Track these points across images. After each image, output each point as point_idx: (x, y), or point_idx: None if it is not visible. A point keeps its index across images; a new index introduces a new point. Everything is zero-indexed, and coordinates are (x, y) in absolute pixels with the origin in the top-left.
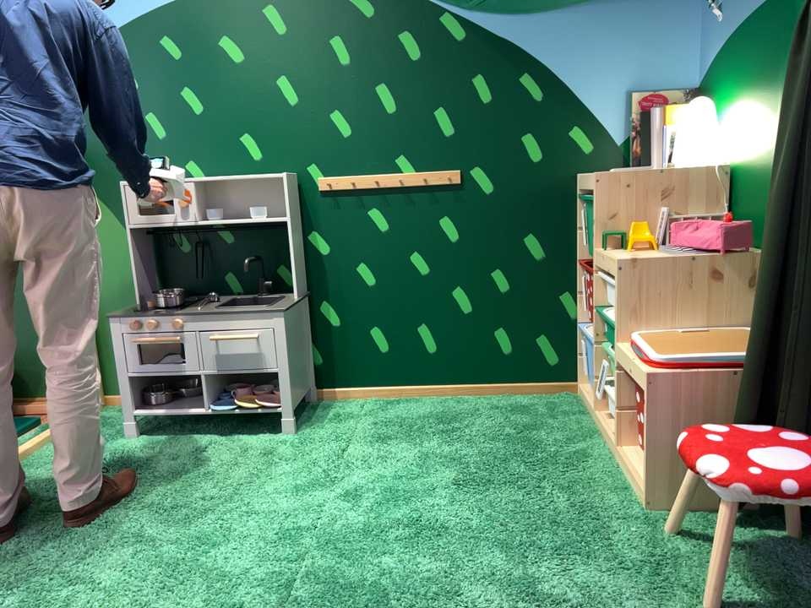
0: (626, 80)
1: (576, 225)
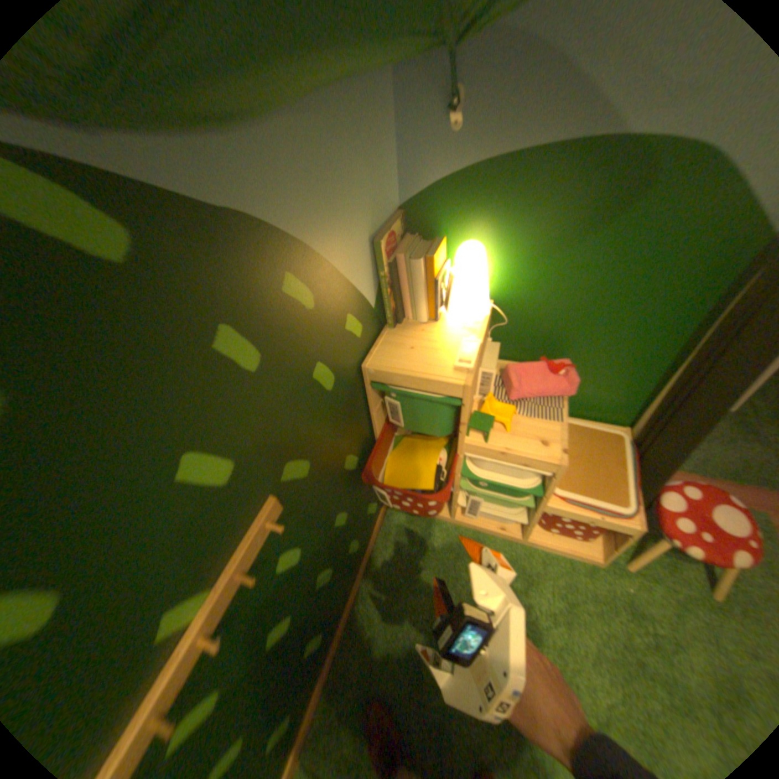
0: (370, 222)
1: (370, 409)
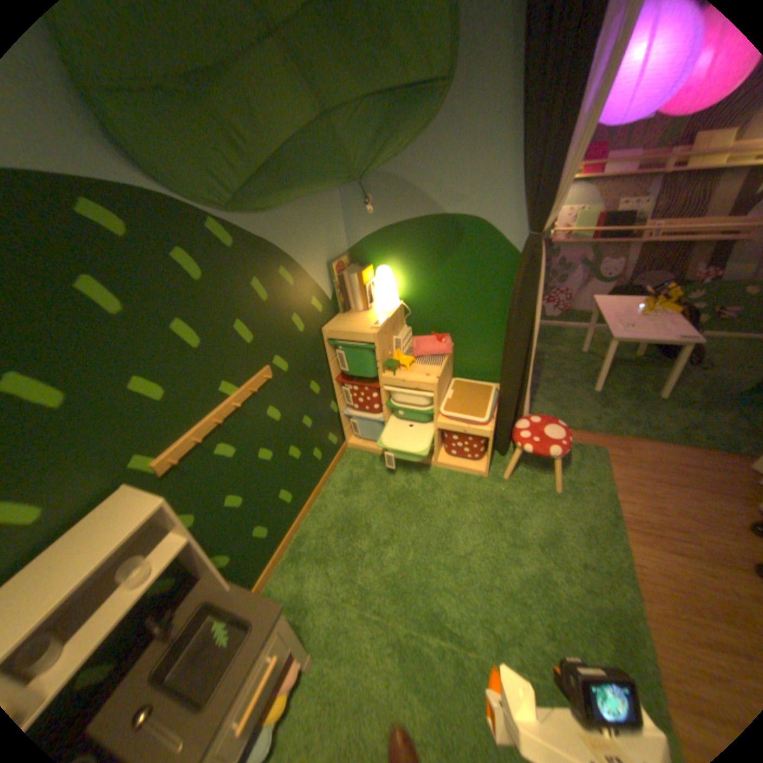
0: (325, 255)
1: (328, 360)
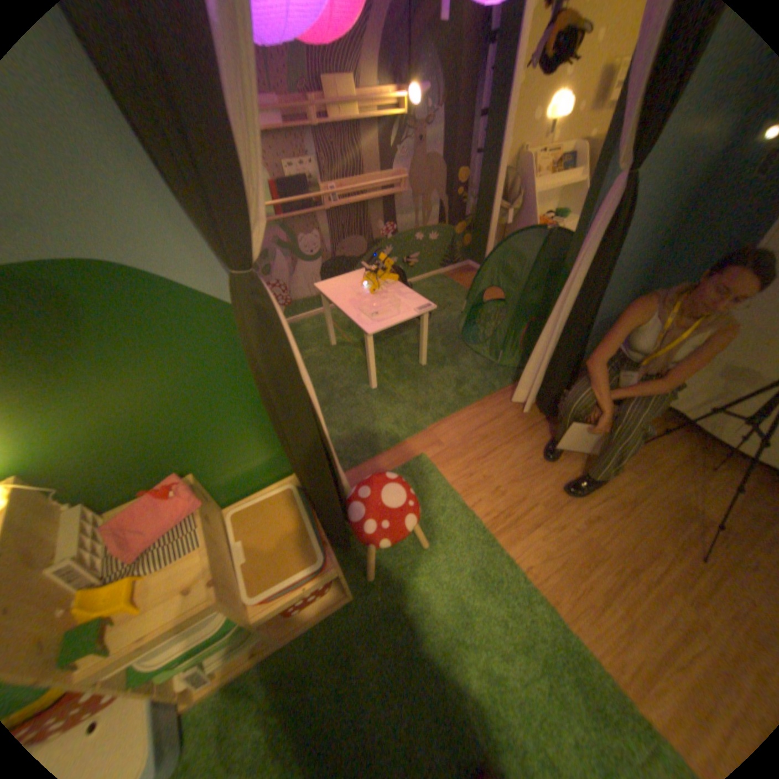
0: None
1: None
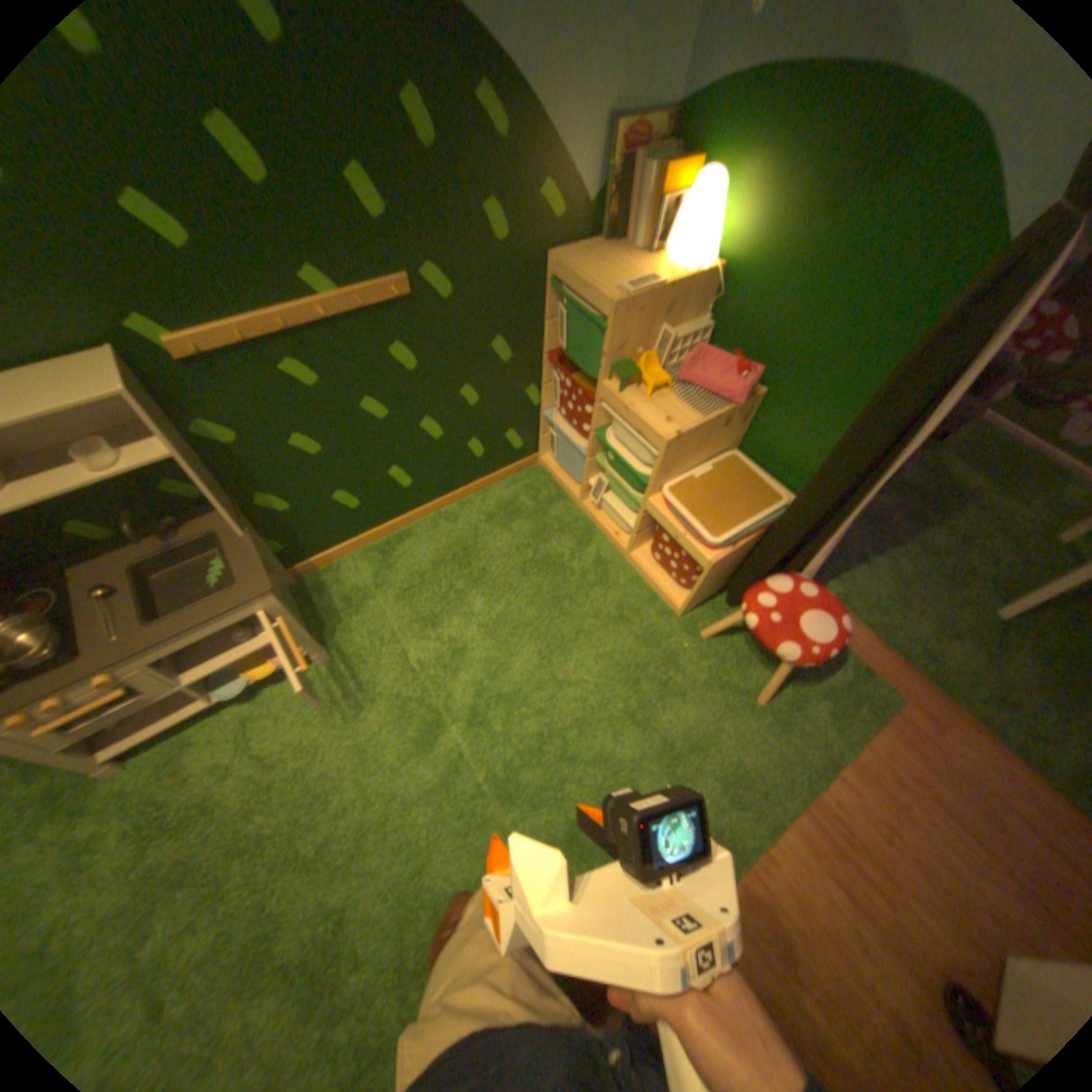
0: (614, 93)
1: (545, 316)
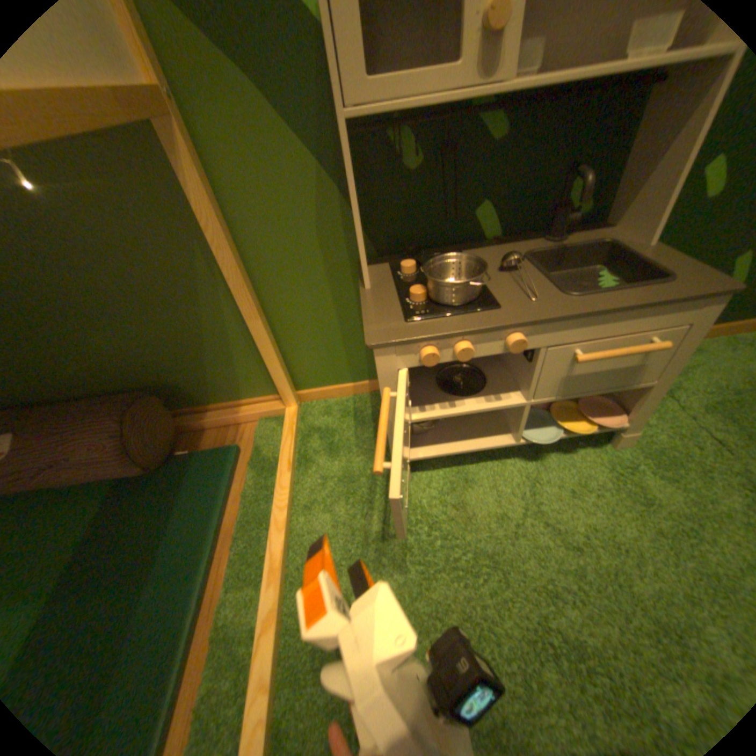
0: None
1: None
